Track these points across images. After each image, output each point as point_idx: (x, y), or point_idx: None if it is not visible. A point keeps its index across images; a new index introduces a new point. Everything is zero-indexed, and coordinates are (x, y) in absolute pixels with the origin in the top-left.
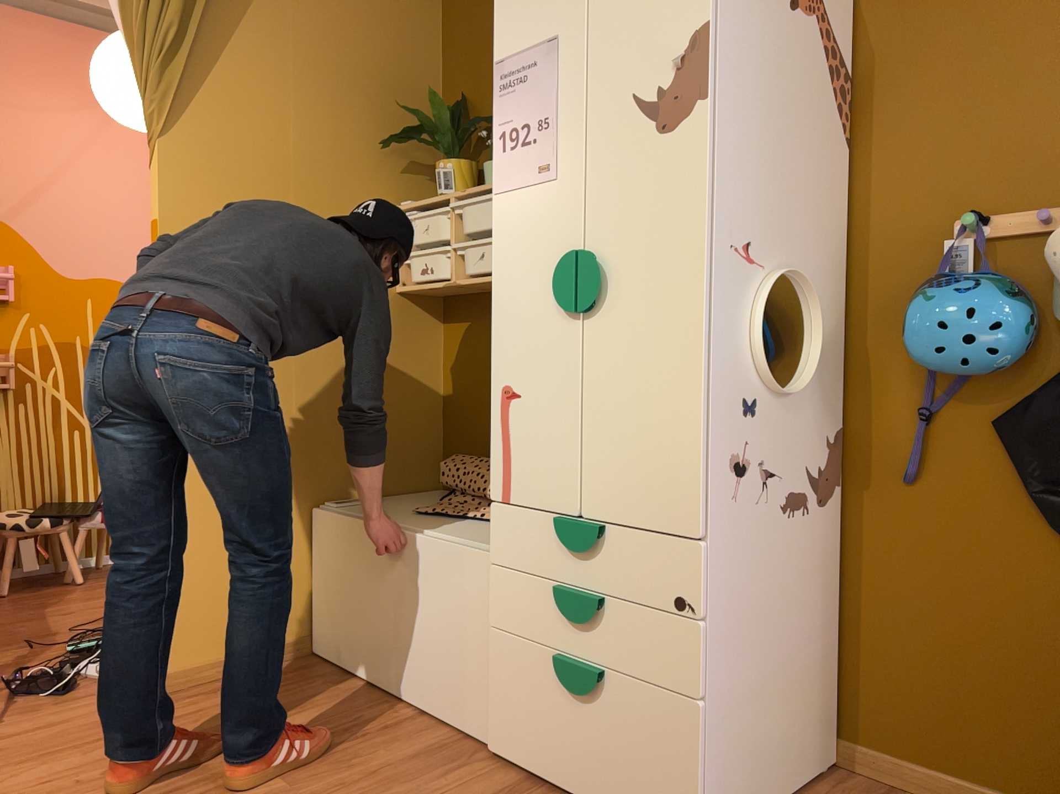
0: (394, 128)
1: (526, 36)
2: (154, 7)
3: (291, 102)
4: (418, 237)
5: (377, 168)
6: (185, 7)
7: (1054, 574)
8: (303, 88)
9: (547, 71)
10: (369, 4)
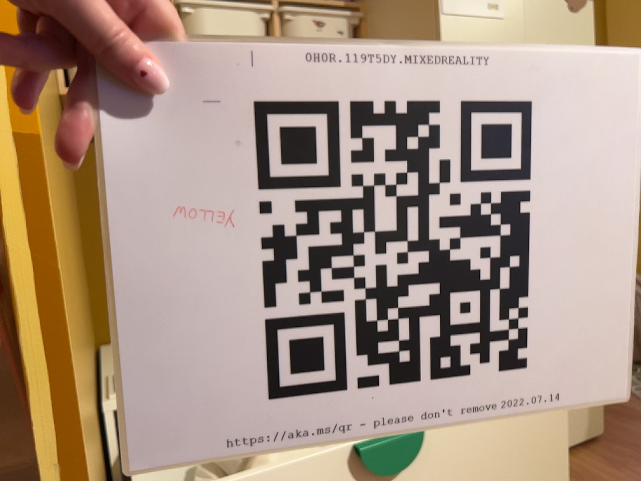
0: None
1: None
2: None
3: None
4: None
5: None
6: None
7: None
8: None
9: None
10: None
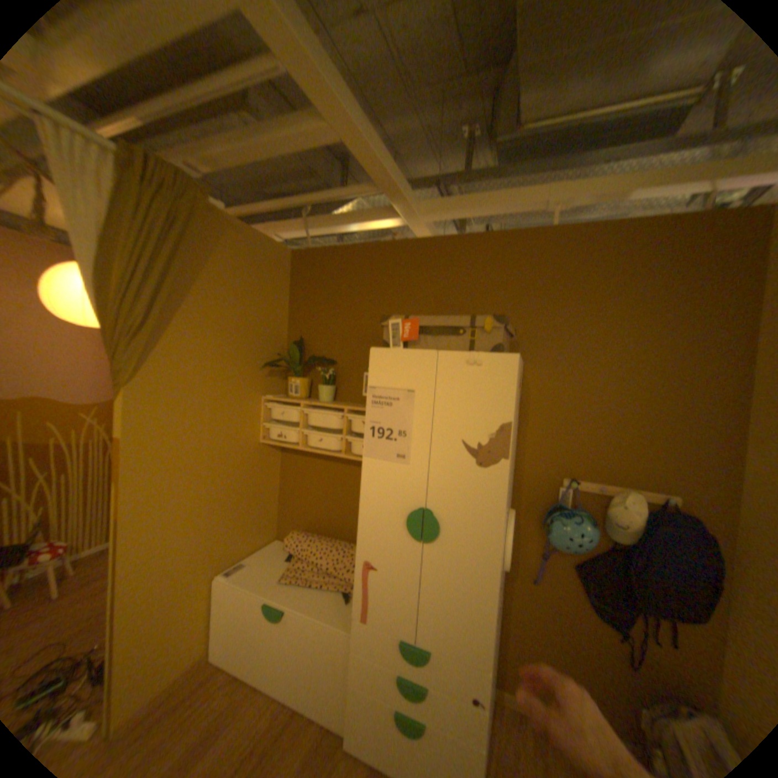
0: (264, 355)
1: (392, 381)
2: (126, 304)
3: (210, 349)
4: (277, 418)
5: (254, 378)
6: (149, 304)
7: (595, 632)
8: (217, 340)
9: (405, 406)
10: (254, 287)
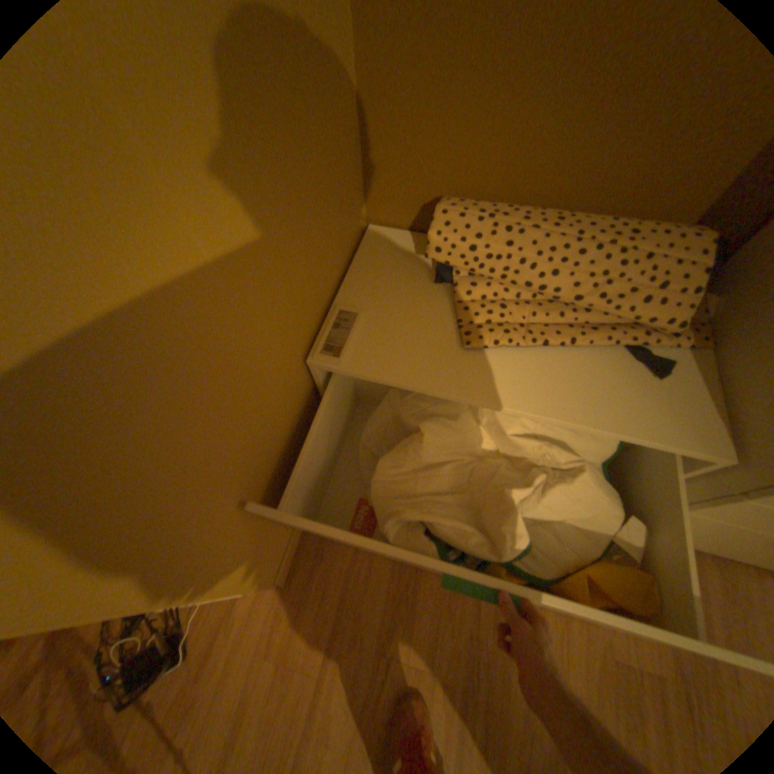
0: None
1: None
2: None
3: None
4: None
5: None
6: None
7: None
8: None
9: None
10: None
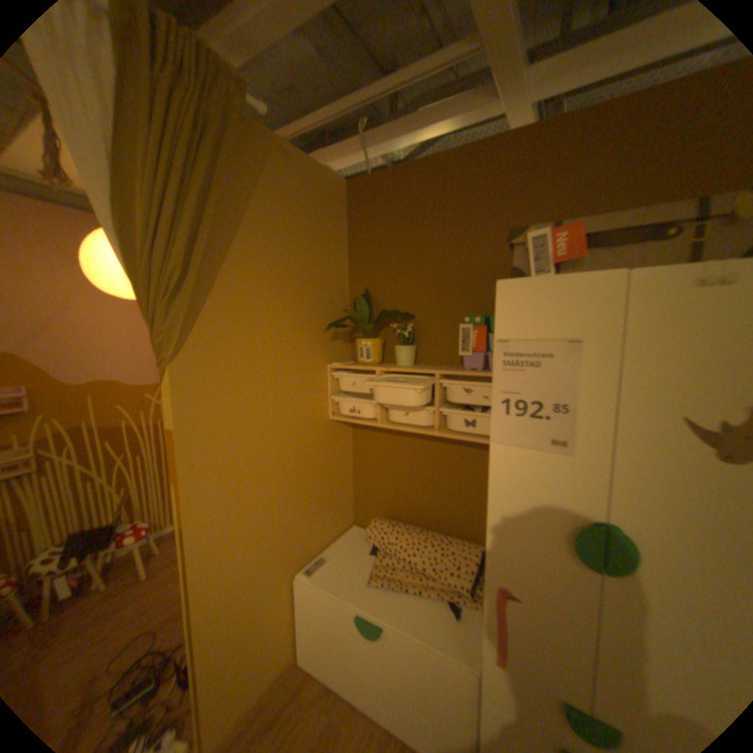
0: (324, 313)
1: (537, 326)
2: (155, 251)
3: (264, 308)
4: (347, 388)
5: (316, 342)
6: (185, 249)
7: None
8: (271, 297)
9: (565, 365)
10: (308, 228)
